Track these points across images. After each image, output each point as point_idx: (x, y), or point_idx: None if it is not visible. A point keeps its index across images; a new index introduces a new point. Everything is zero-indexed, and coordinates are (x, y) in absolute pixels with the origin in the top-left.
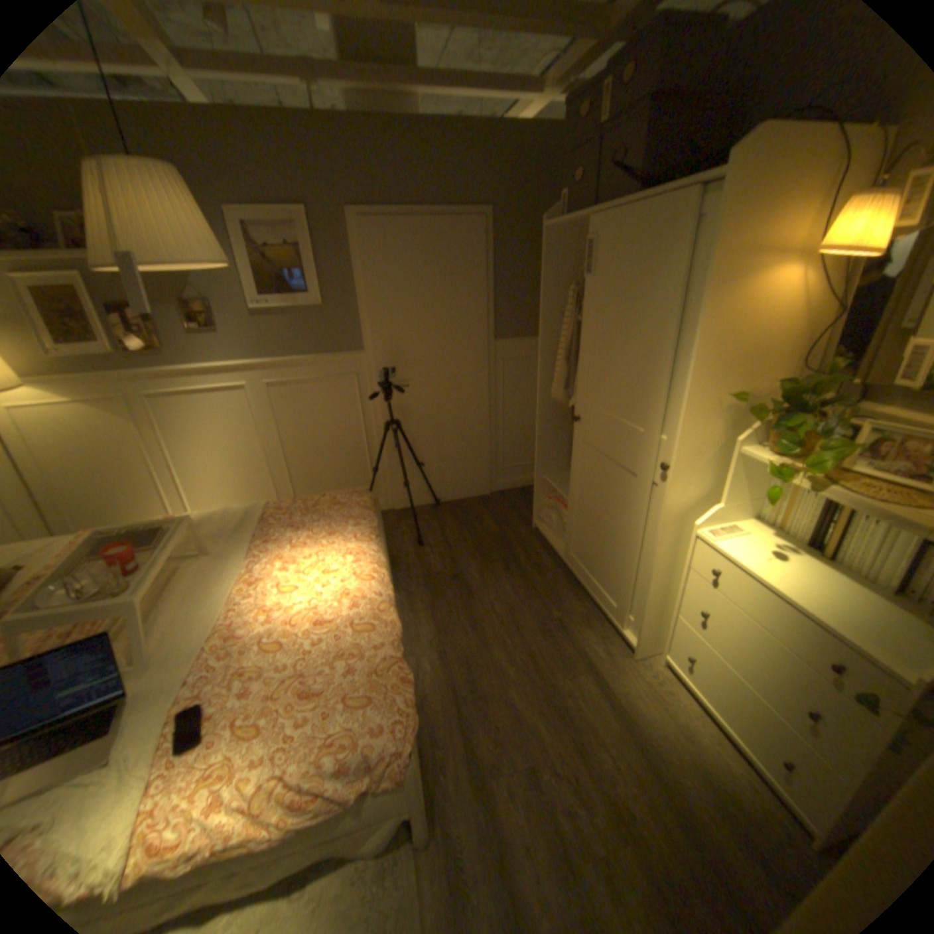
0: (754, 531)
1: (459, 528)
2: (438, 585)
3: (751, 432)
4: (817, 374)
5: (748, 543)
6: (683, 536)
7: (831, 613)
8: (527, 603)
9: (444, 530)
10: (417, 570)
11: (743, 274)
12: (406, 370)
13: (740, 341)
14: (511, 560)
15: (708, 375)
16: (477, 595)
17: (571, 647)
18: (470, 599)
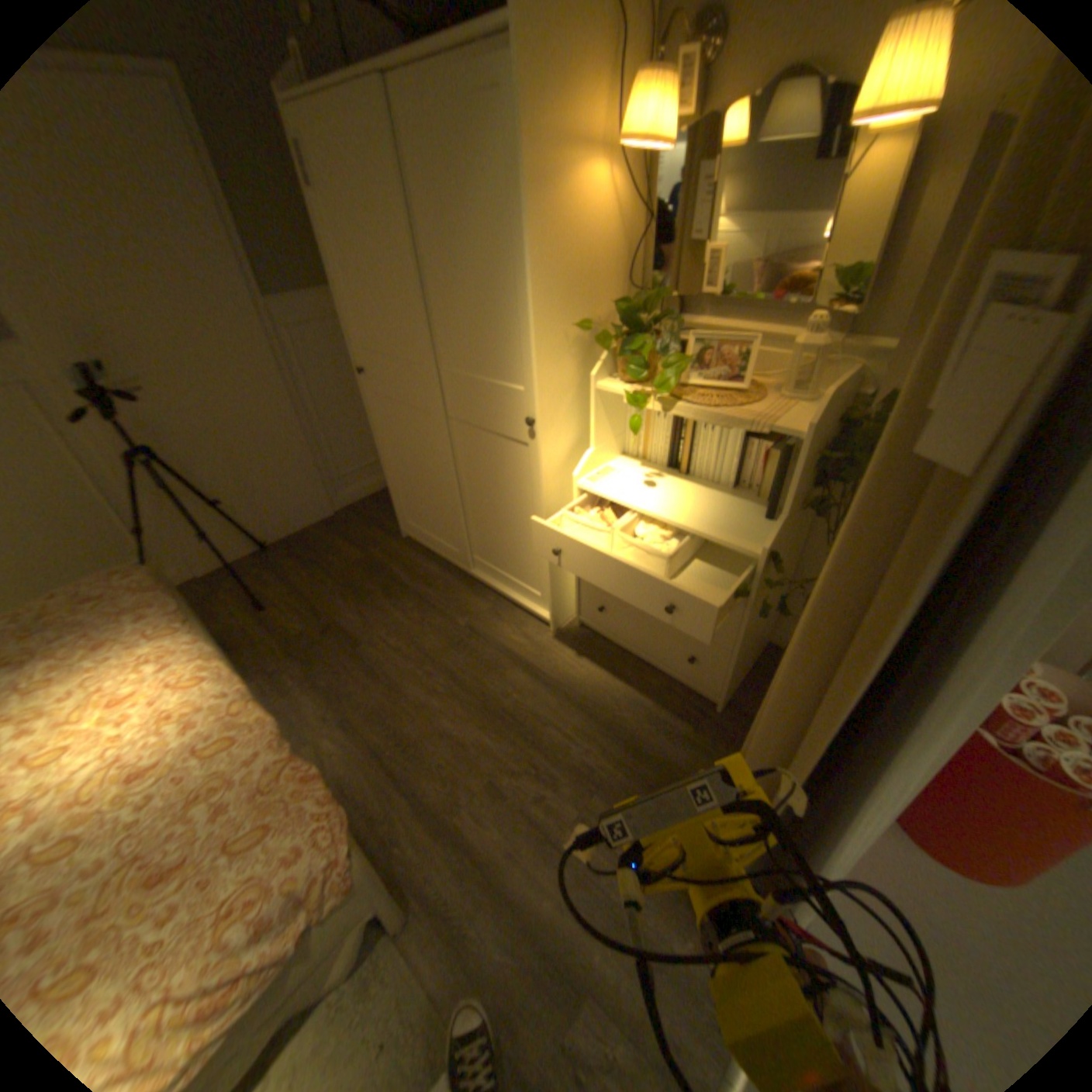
0: (623, 467)
1: (310, 569)
2: (308, 647)
3: (600, 364)
4: (643, 290)
5: (622, 479)
6: (565, 492)
7: (696, 519)
8: (427, 622)
9: (289, 578)
10: (270, 641)
11: (555, 171)
12: (129, 363)
13: (570, 259)
14: (392, 583)
15: (548, 304)
16: (365, 638)
17: (489, 646)
18: (357, 646)
